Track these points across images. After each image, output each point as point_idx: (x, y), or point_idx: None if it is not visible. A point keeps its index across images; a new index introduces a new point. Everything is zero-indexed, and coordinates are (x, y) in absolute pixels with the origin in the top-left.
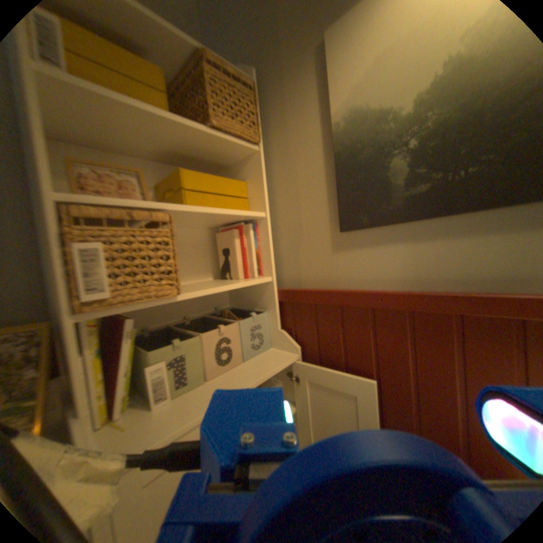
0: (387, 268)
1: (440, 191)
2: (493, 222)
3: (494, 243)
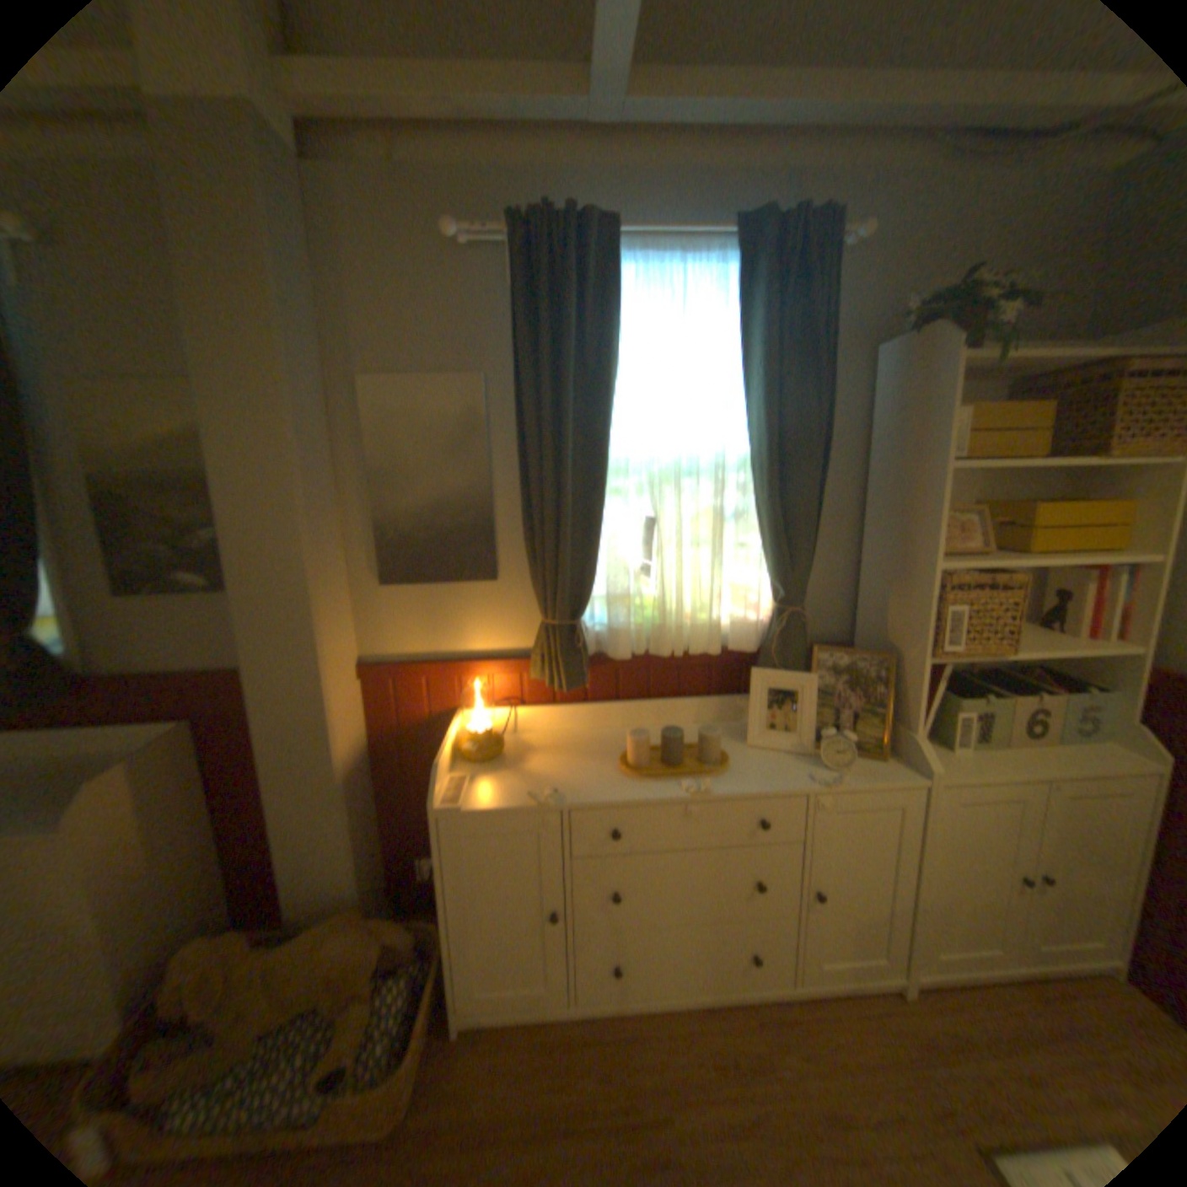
0: None
1: None
2: None
3: None
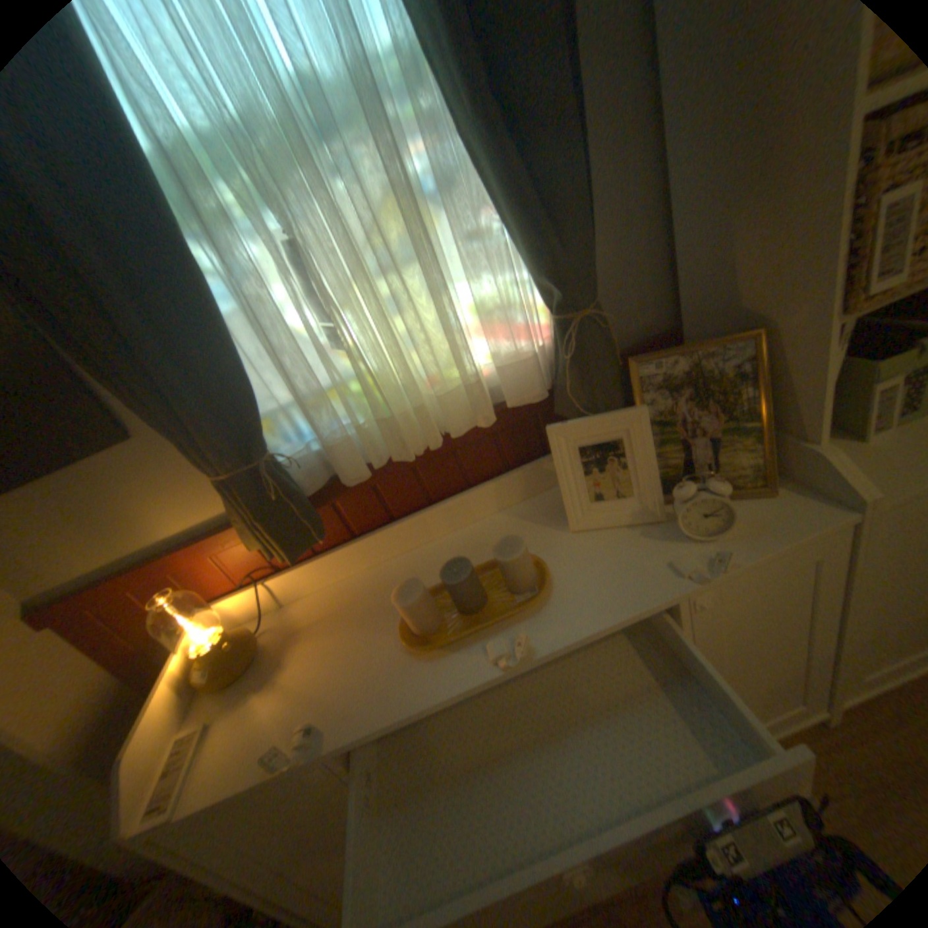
0: None
1: None
2: None
3: None
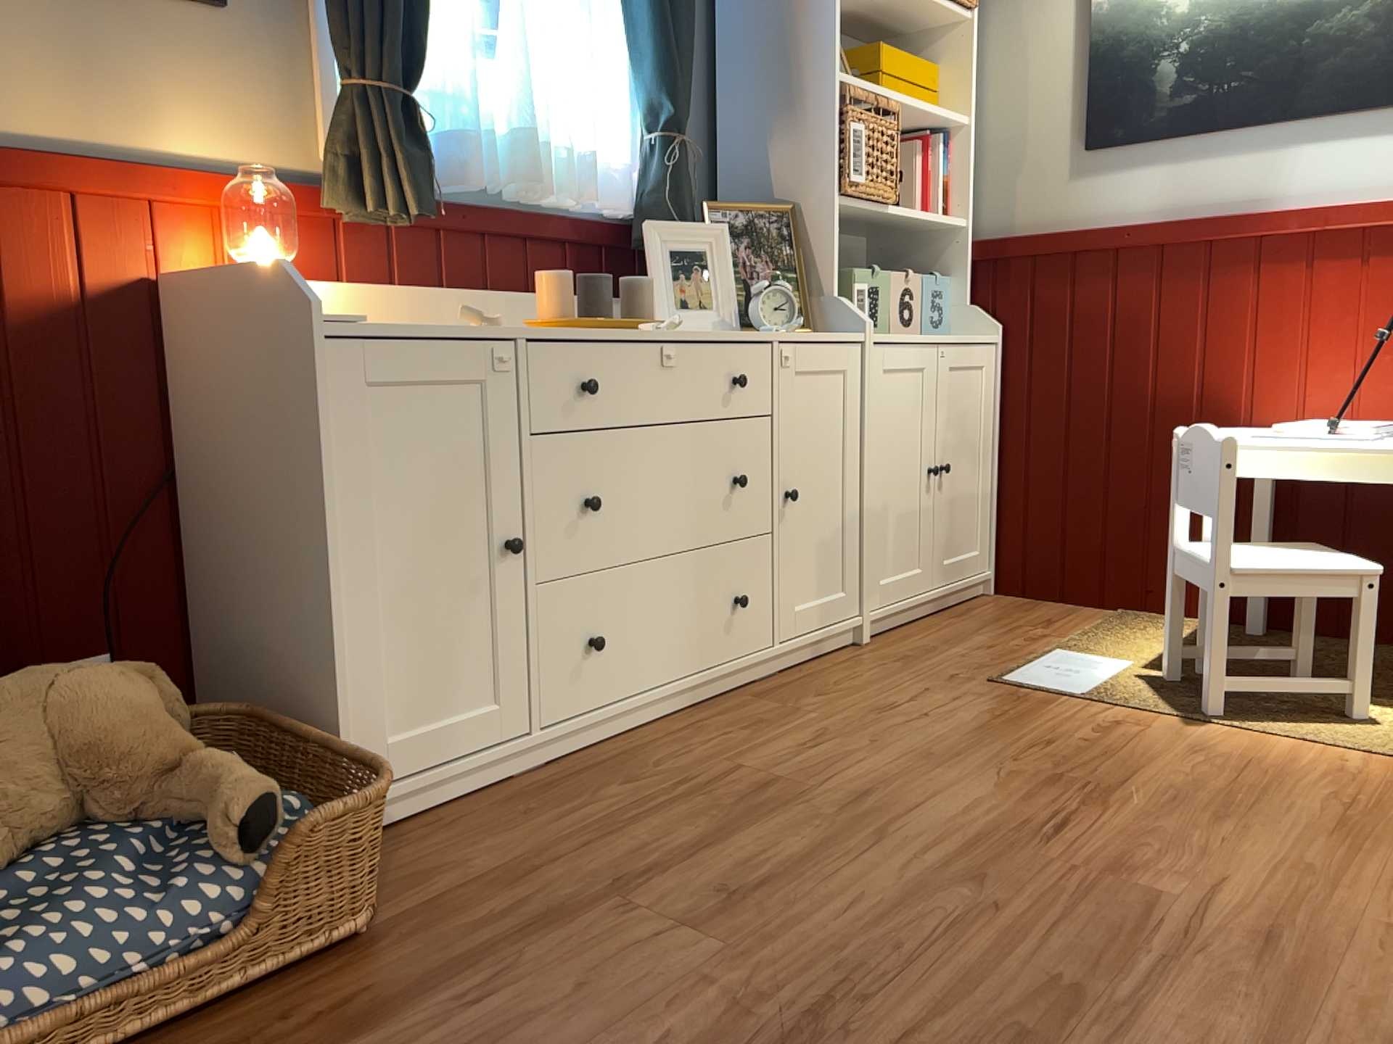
0: (1137, 198)
1: (1201, 106)
2: (1245, 143)
3: (1244, 165)
